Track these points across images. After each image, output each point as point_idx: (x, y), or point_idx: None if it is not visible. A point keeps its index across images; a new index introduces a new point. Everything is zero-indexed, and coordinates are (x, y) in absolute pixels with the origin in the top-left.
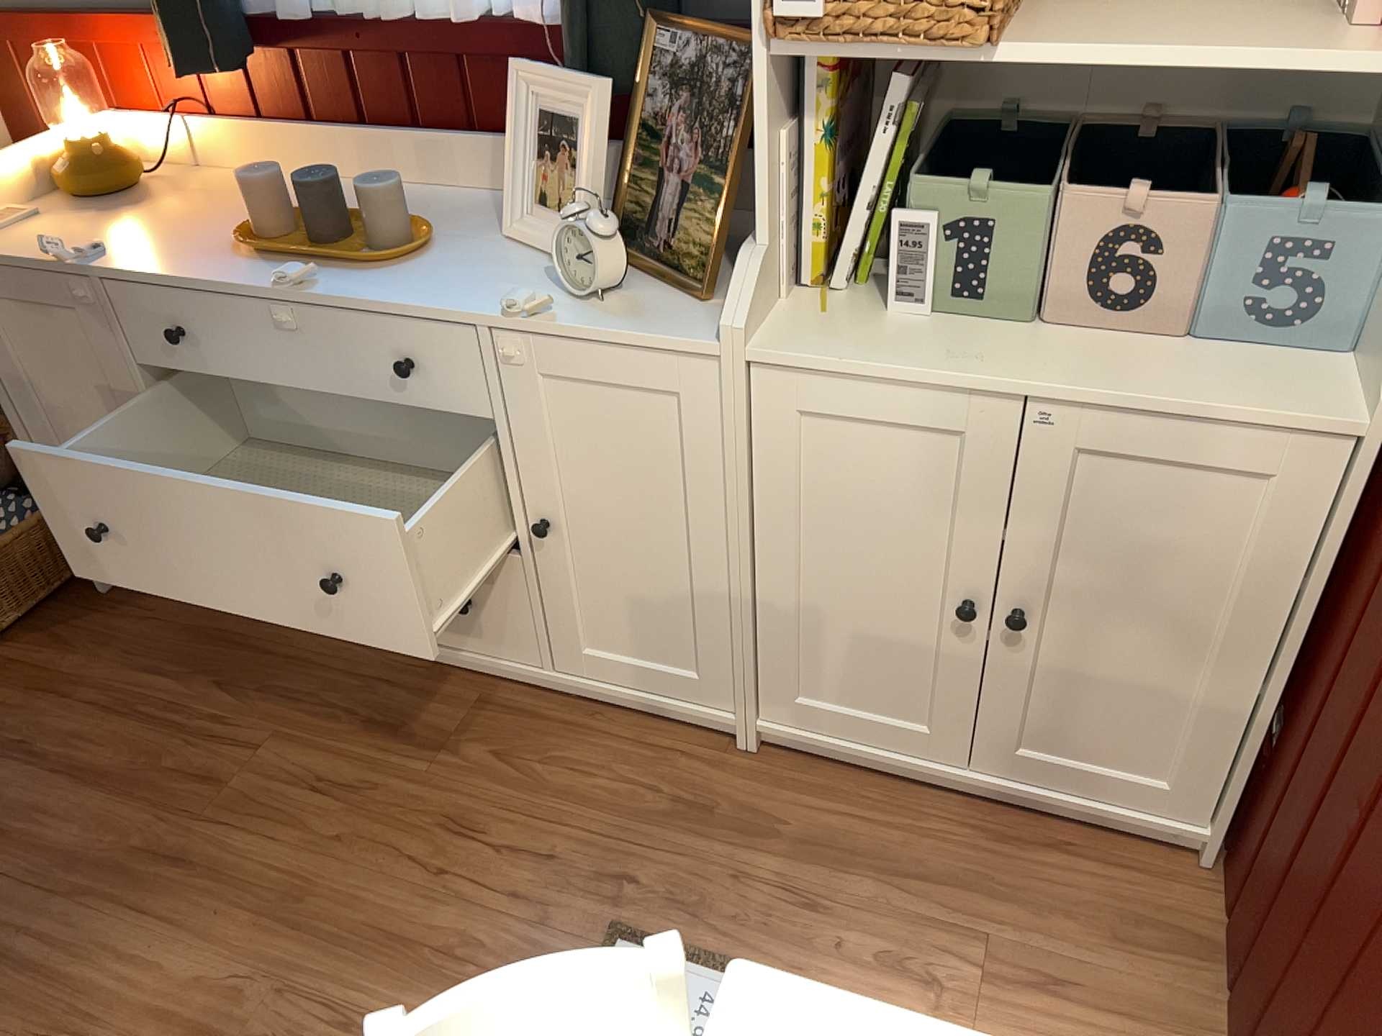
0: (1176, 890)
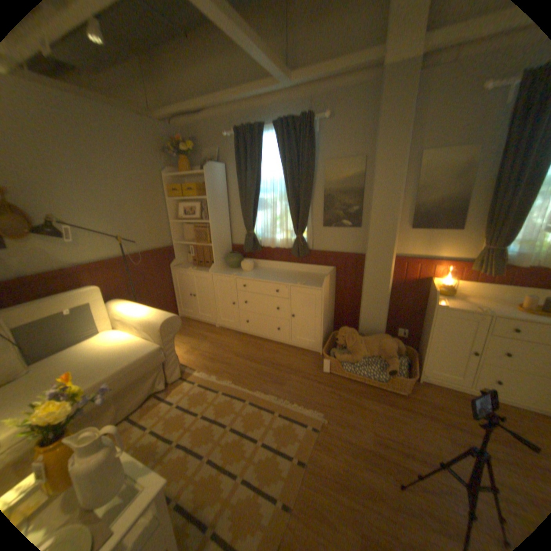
0: None
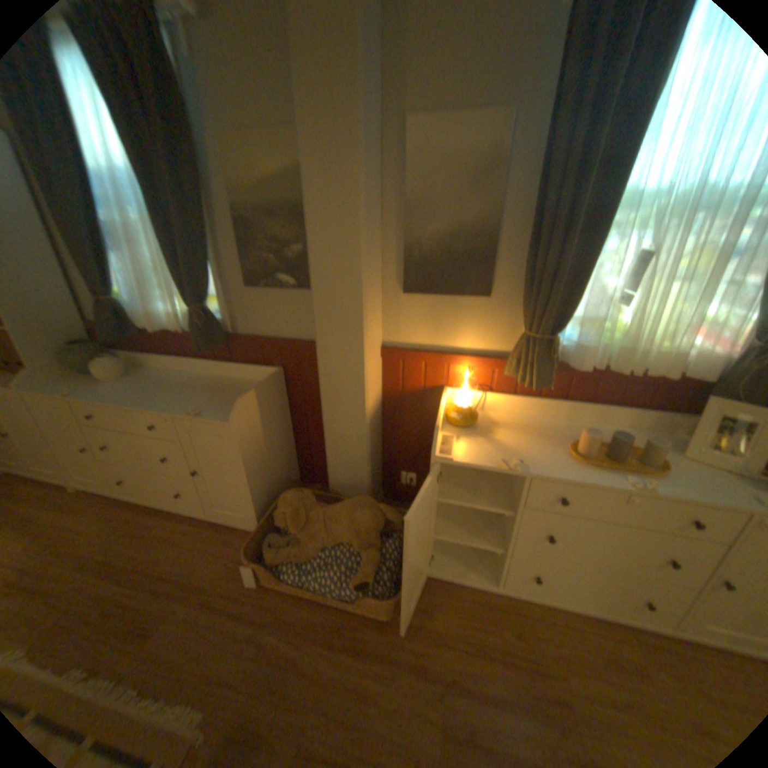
0: None
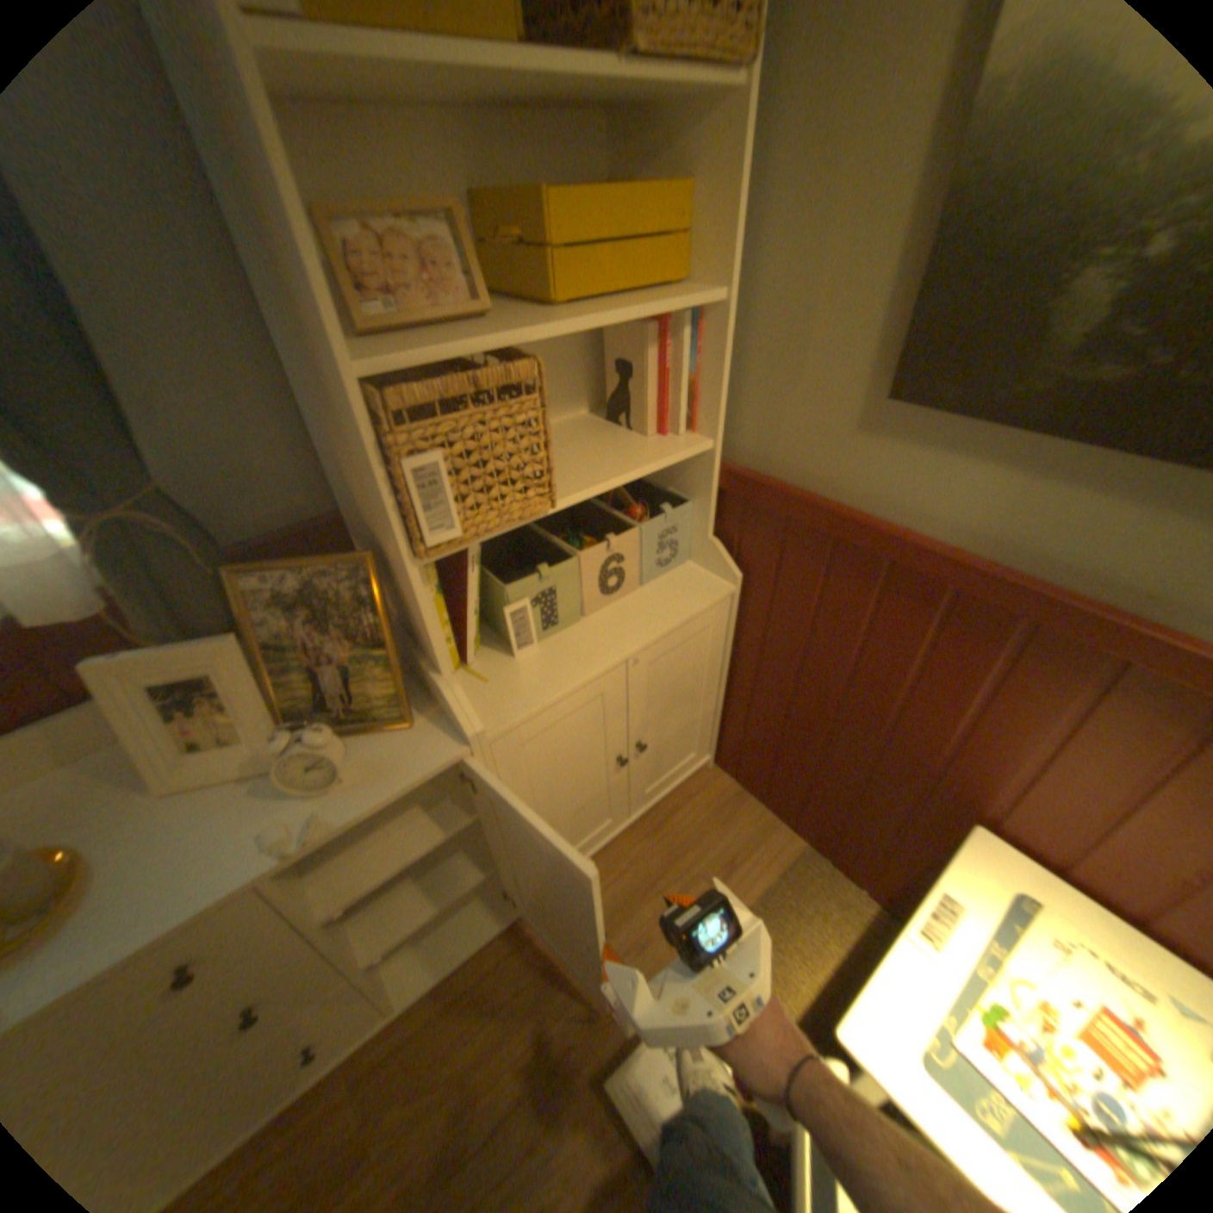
0: (719, 788)
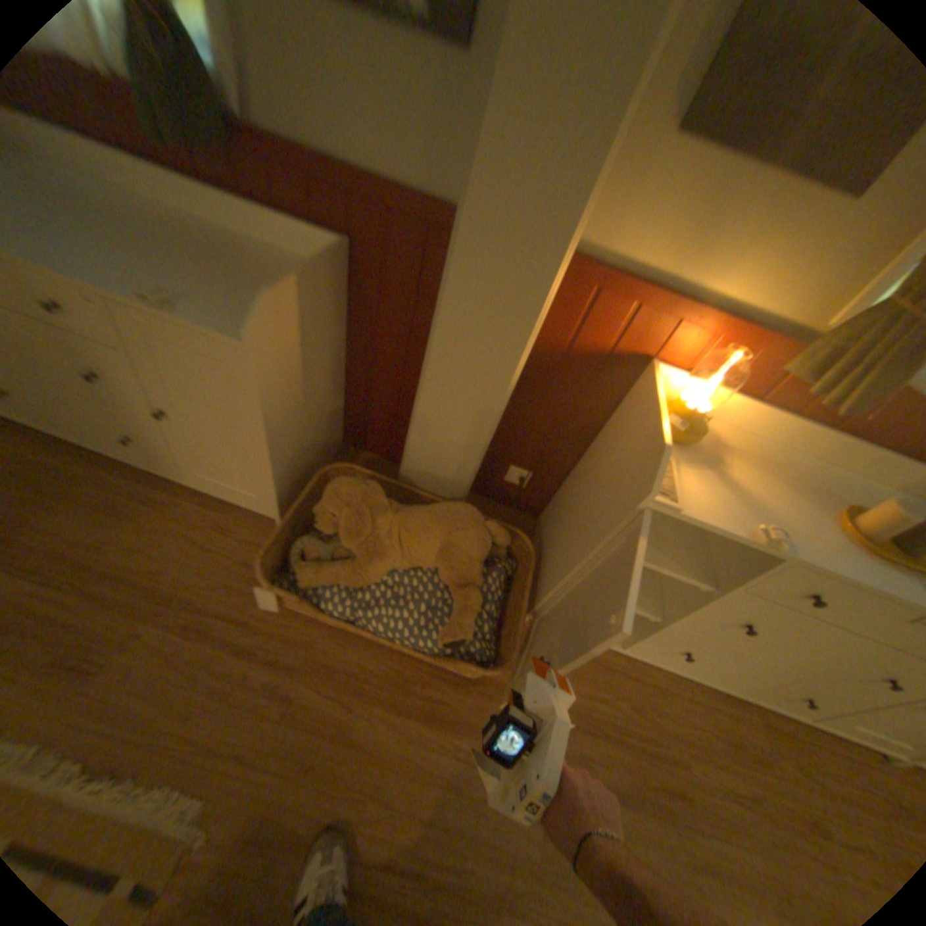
0: None
